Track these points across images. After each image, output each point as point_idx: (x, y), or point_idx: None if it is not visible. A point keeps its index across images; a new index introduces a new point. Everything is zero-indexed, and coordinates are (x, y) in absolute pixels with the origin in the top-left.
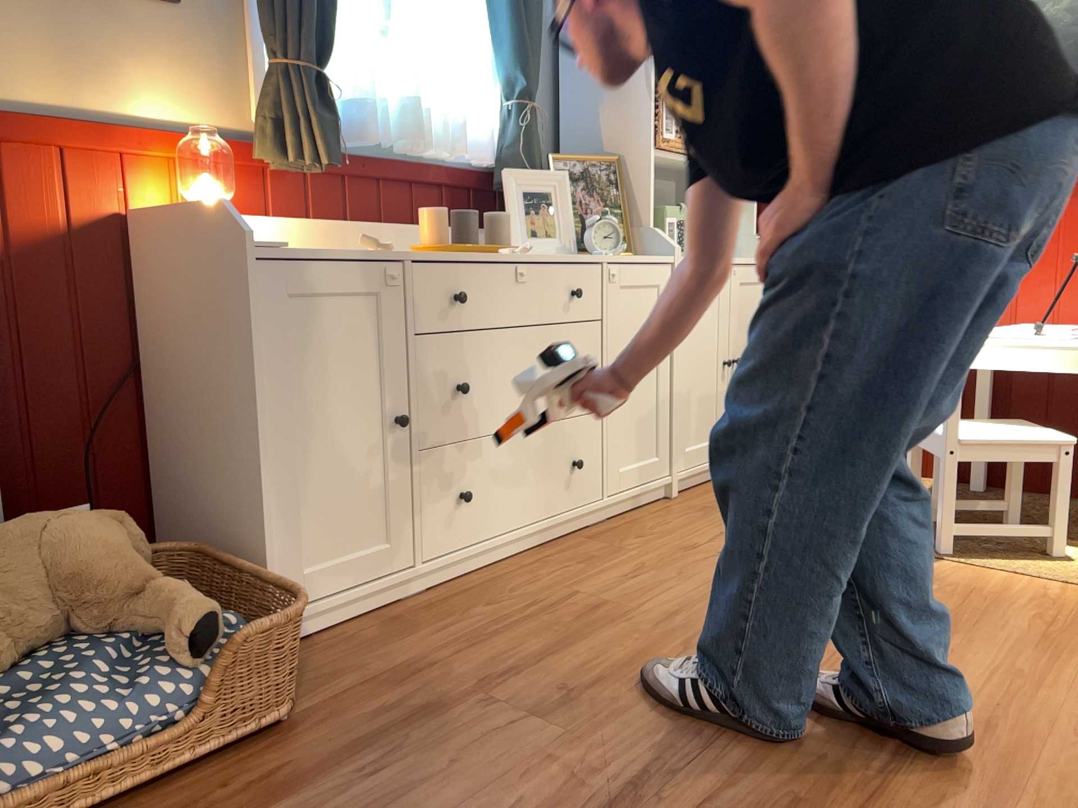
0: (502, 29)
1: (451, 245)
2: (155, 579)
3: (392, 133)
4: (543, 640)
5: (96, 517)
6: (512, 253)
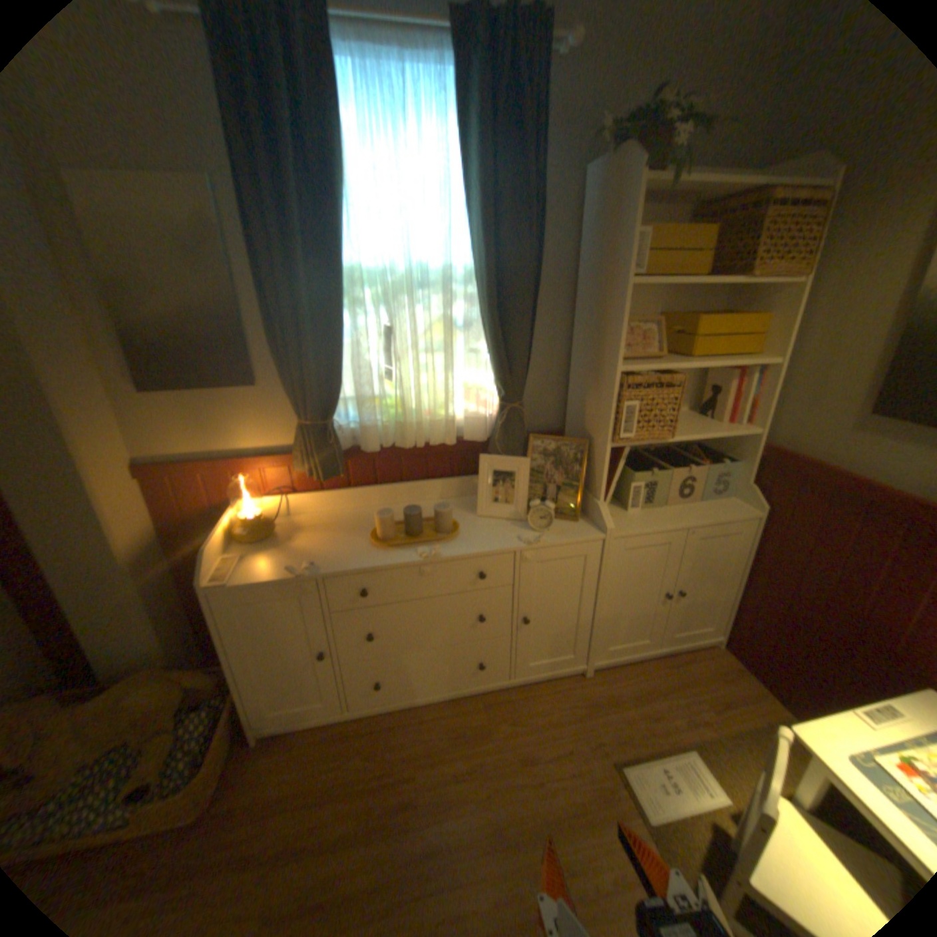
0: (490, 352)
1: (383, 545)
2: (167, 729)
3: (398, 437)
4: (347, 828)
5: (161, 685)
6: (421, 557)
